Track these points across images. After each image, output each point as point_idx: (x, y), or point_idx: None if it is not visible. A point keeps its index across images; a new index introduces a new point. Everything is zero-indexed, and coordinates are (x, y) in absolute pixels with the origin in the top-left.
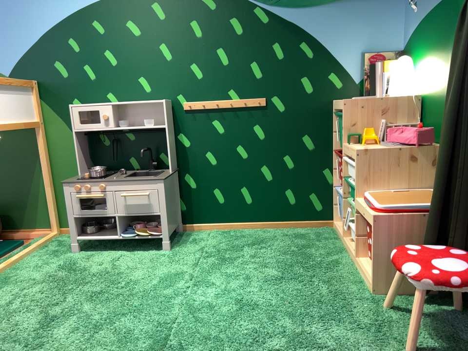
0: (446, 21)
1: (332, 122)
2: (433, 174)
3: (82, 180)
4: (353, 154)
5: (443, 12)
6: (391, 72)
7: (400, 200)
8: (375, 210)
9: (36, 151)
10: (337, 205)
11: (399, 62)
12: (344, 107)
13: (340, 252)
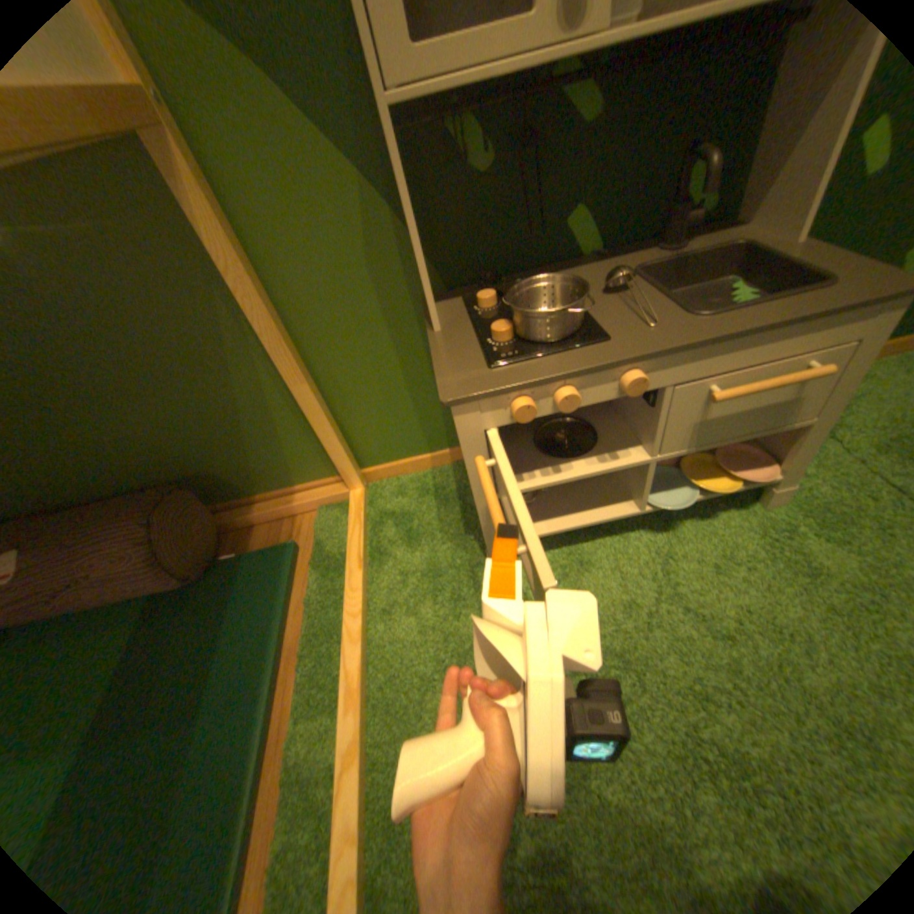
0: None
1: None
2: None
3: (533, 372)
4: None
5: None
6: None
7: None
8: None
9: (197, 262)
10: None
11: None
12: None
13: None
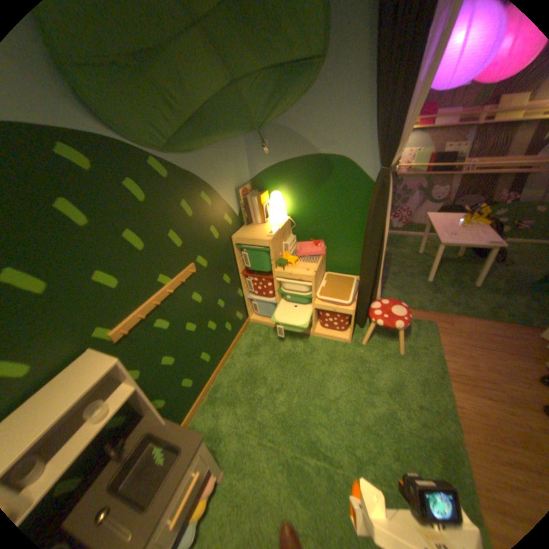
0: (315, 172)
1: (235, 254)
2: (324, 265)
3: None
4: (304, 278)
5: (310, 164)
6: (265, 203)
7: (340, 291)
8: (346, 306)
9: None
10: (258, 308)
11: (275, 197)
12: (271, 246)
13: (292, 335)
